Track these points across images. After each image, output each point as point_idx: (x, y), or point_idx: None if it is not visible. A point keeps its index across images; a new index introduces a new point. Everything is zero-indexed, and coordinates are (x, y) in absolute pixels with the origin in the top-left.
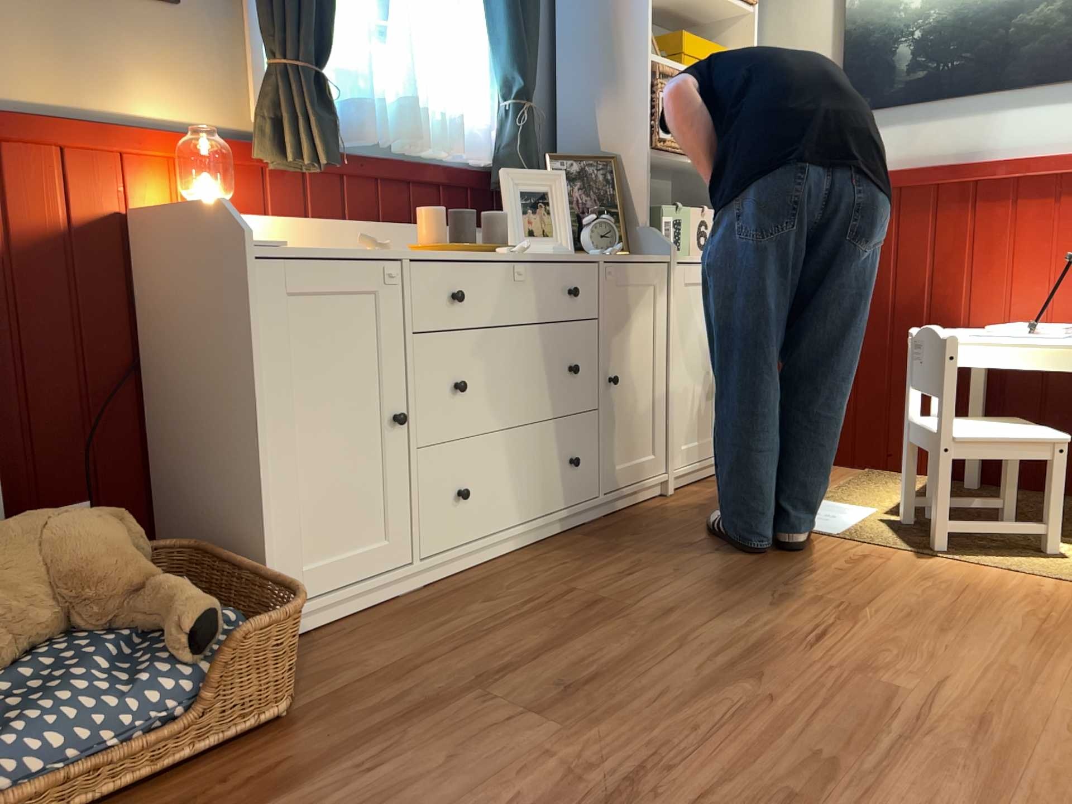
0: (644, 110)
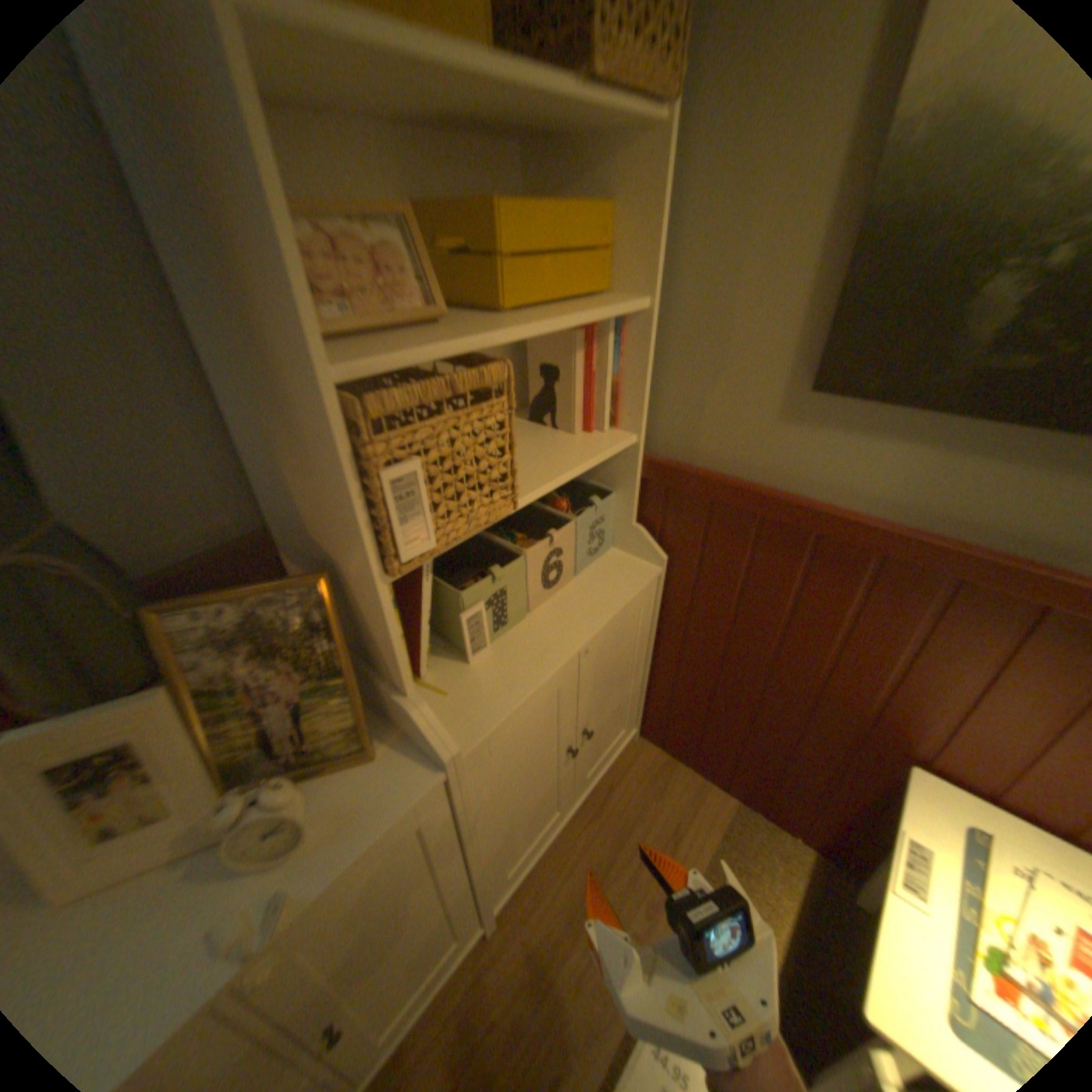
0: (356, 508)
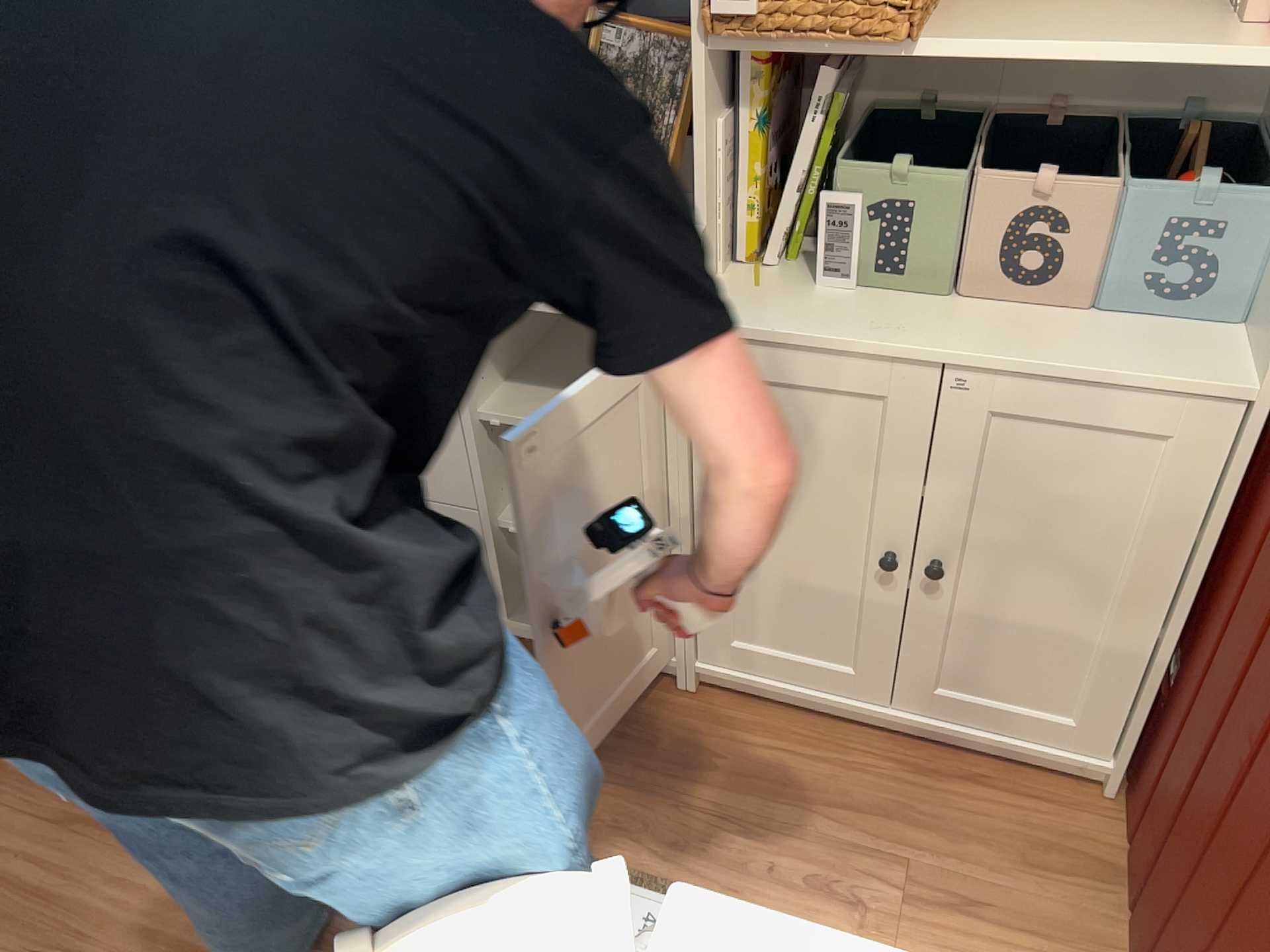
0: None
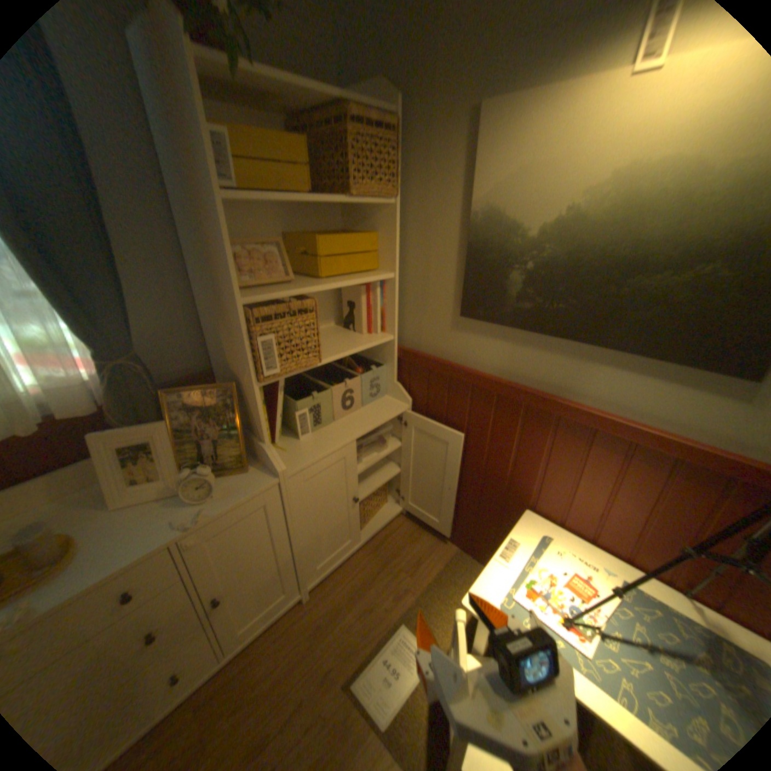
0: (247, 353)
